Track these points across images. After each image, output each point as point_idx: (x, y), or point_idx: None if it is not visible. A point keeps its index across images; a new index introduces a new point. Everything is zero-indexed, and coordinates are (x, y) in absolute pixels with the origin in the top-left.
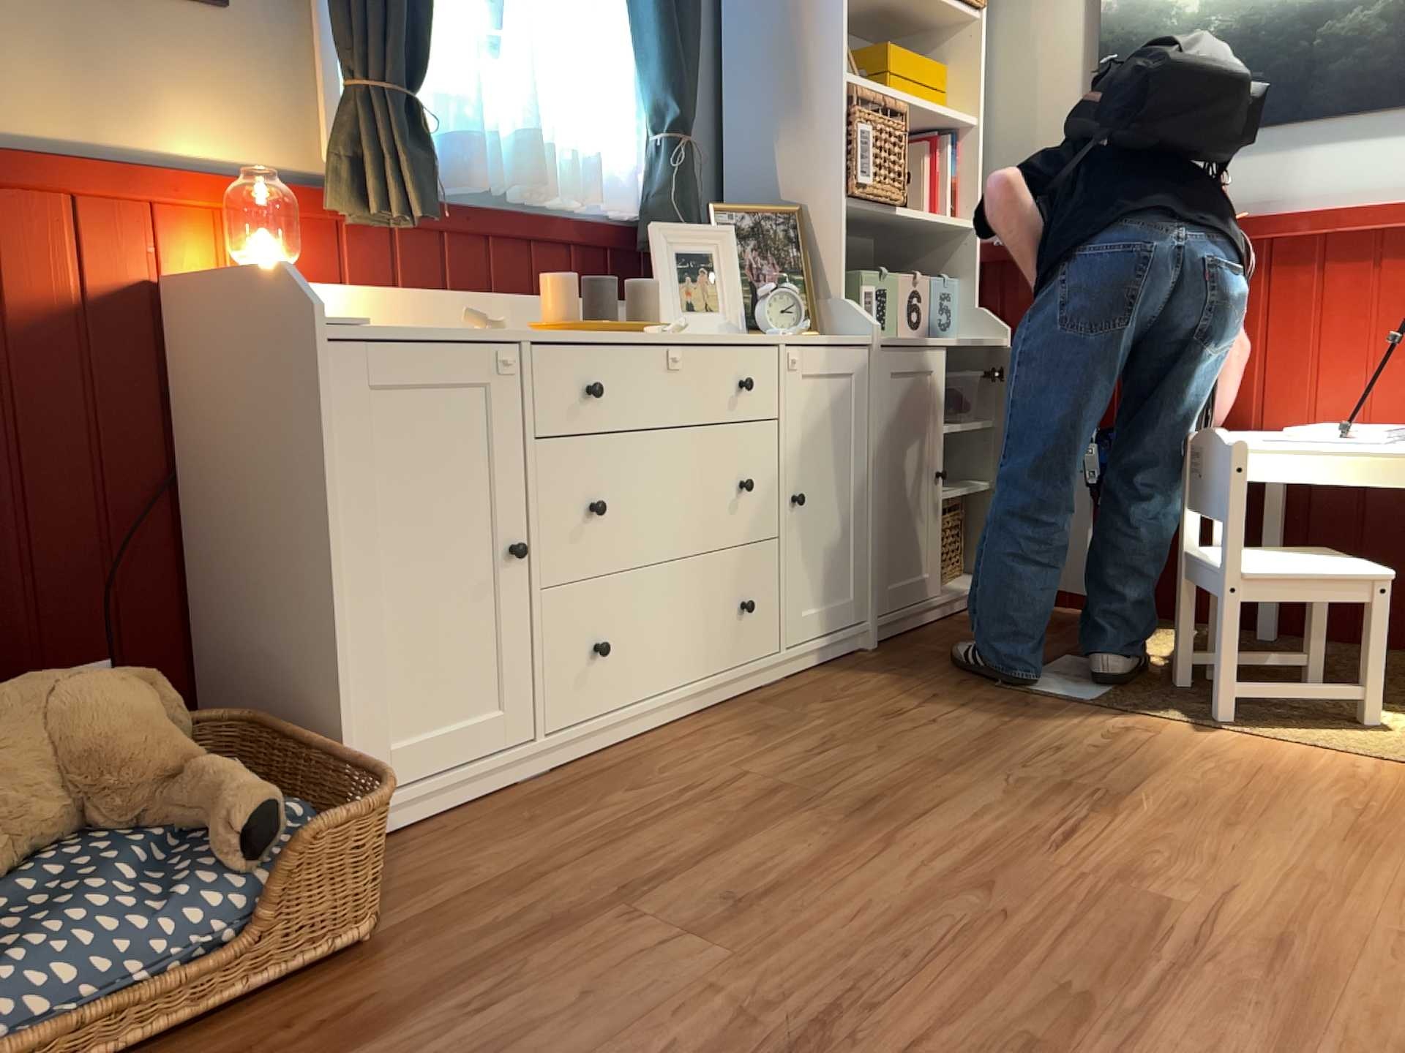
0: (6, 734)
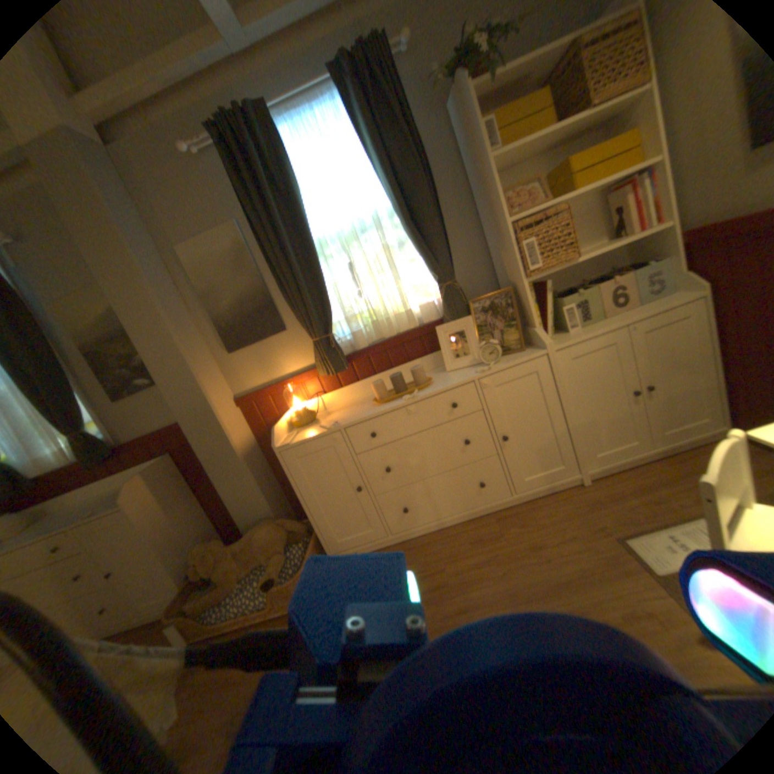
0: (247, 544)
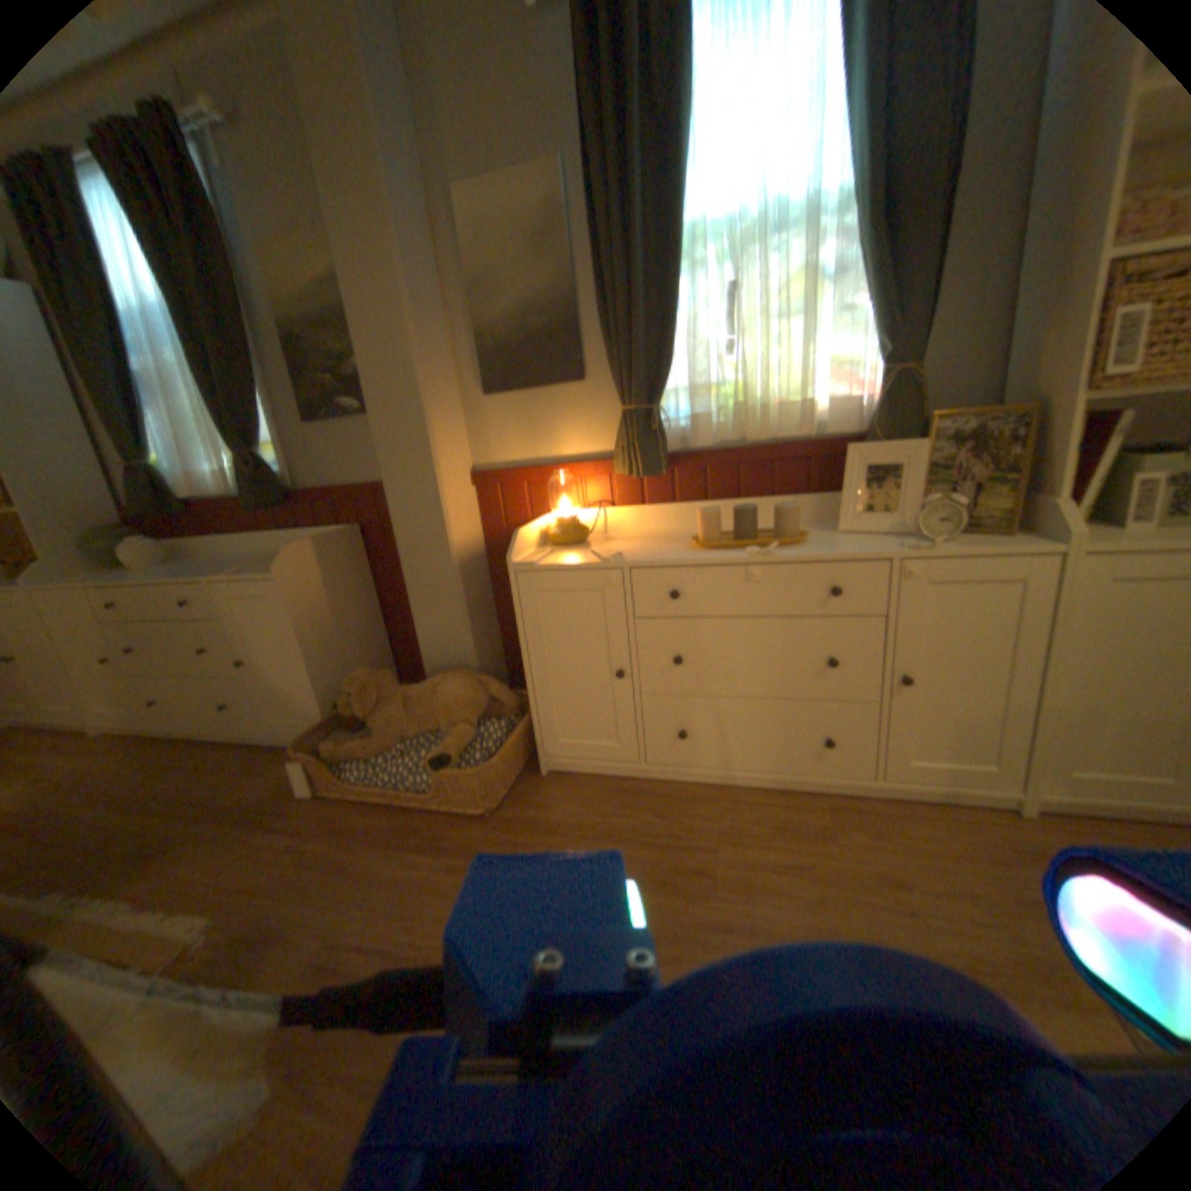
0: (428, 693)
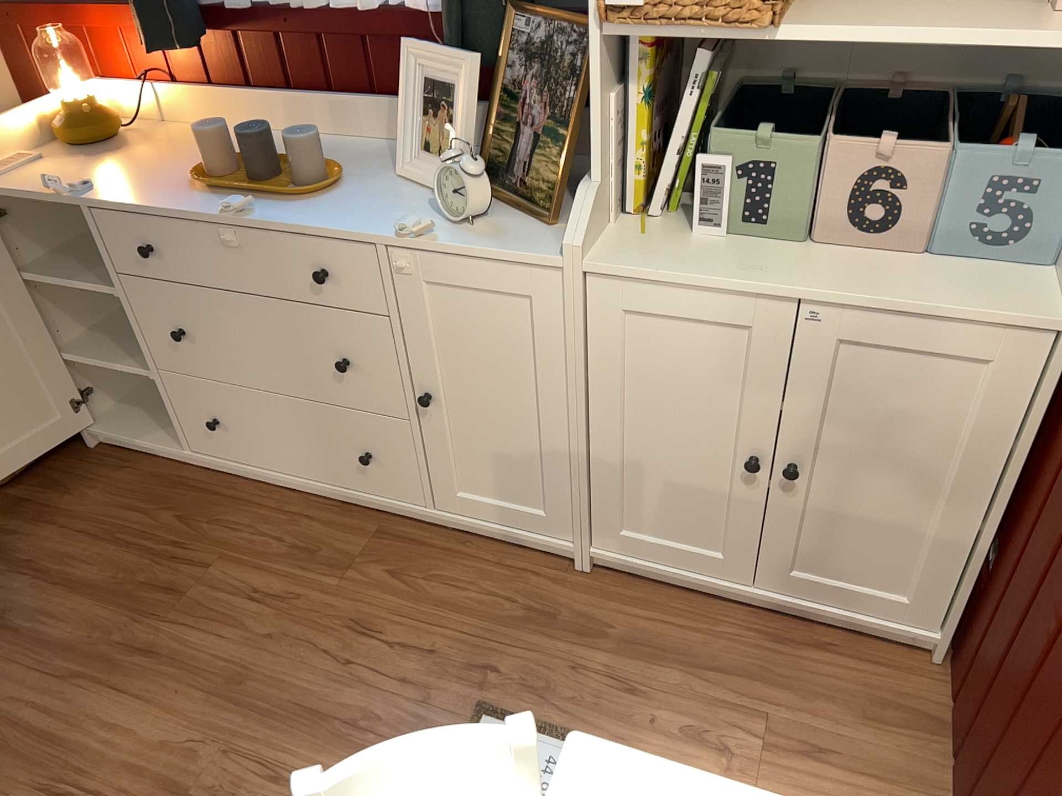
0: None
